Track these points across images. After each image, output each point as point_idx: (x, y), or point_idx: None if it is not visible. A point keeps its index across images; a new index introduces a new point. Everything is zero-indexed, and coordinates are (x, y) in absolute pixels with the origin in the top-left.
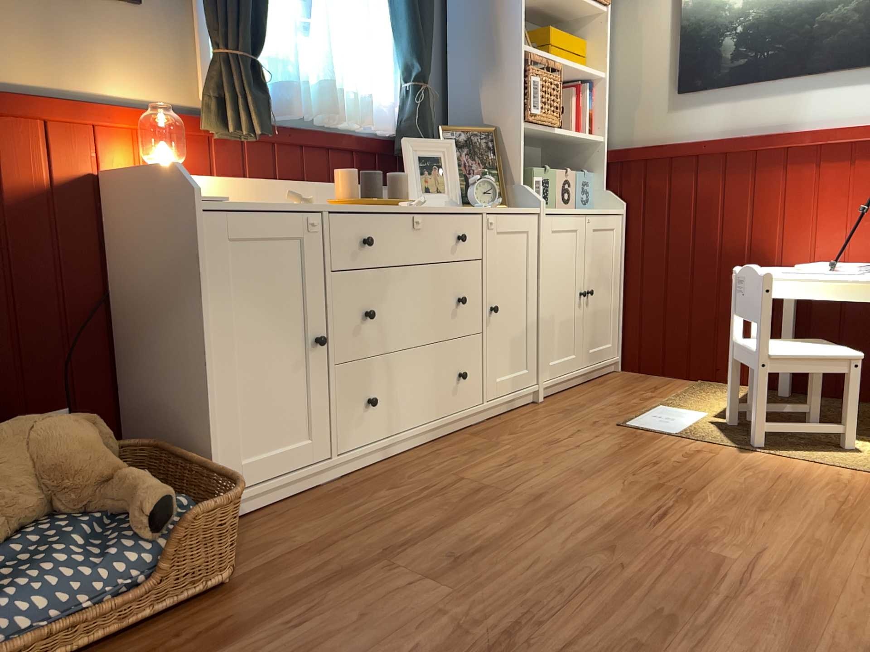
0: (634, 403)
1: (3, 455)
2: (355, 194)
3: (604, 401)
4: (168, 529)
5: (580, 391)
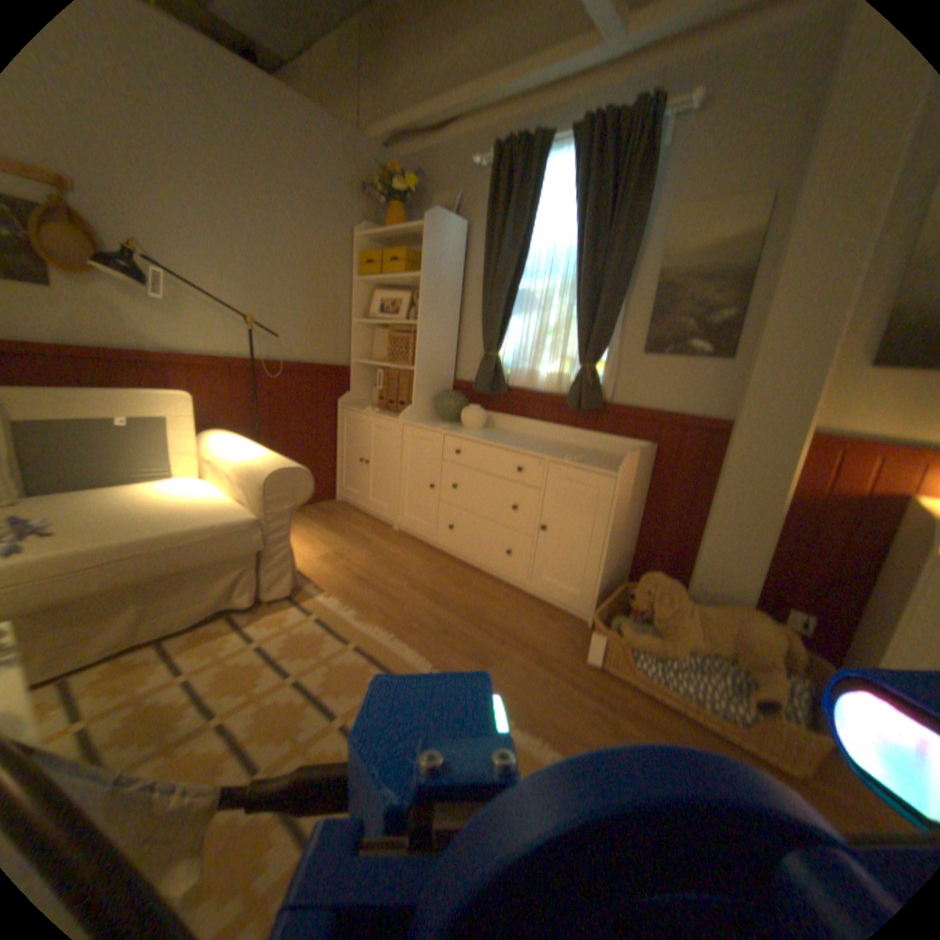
0: None
1: (729, 623)
2: None
3: None
4: (774, 719)
5: None
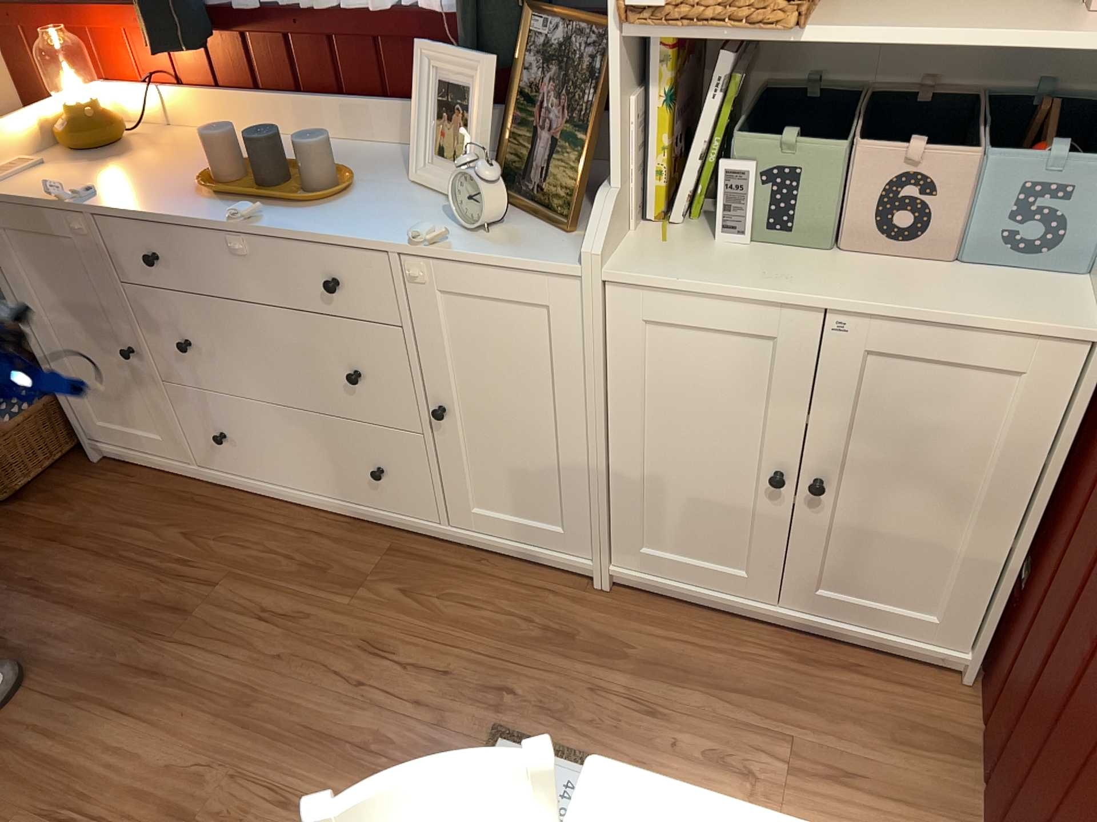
0: (673, 733)
1: None
2: (233, 177)
3: (658, 680)
4: None
5: (723, 630)
